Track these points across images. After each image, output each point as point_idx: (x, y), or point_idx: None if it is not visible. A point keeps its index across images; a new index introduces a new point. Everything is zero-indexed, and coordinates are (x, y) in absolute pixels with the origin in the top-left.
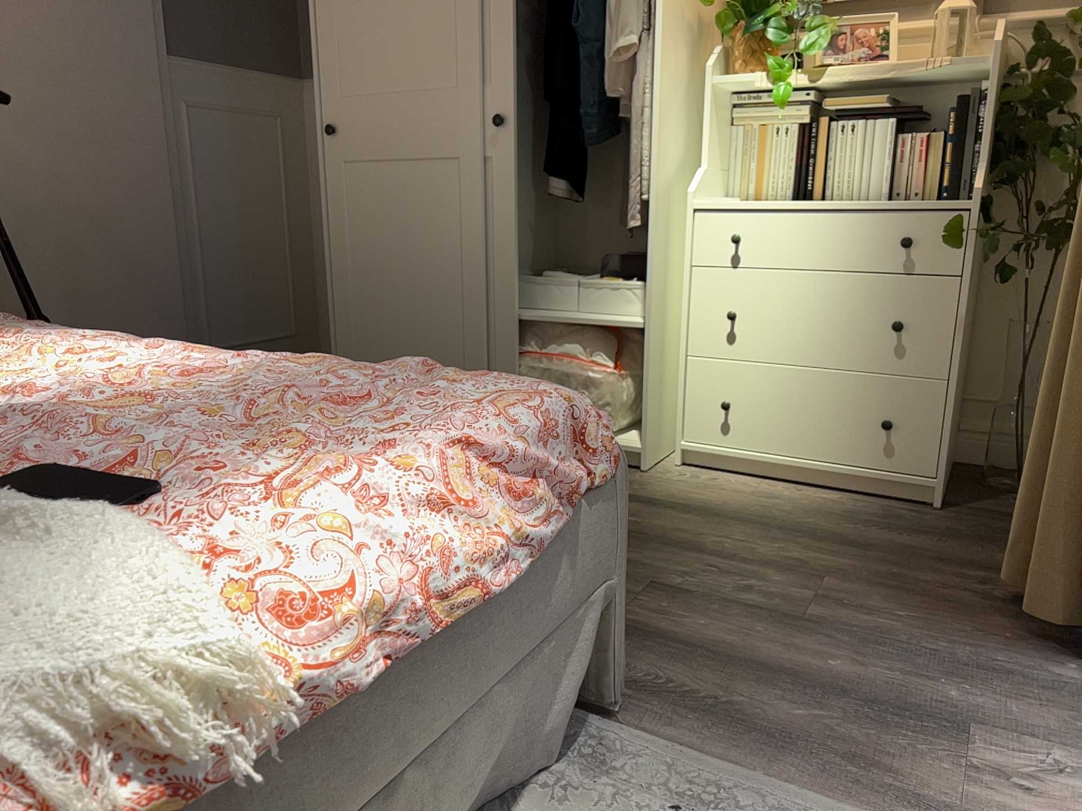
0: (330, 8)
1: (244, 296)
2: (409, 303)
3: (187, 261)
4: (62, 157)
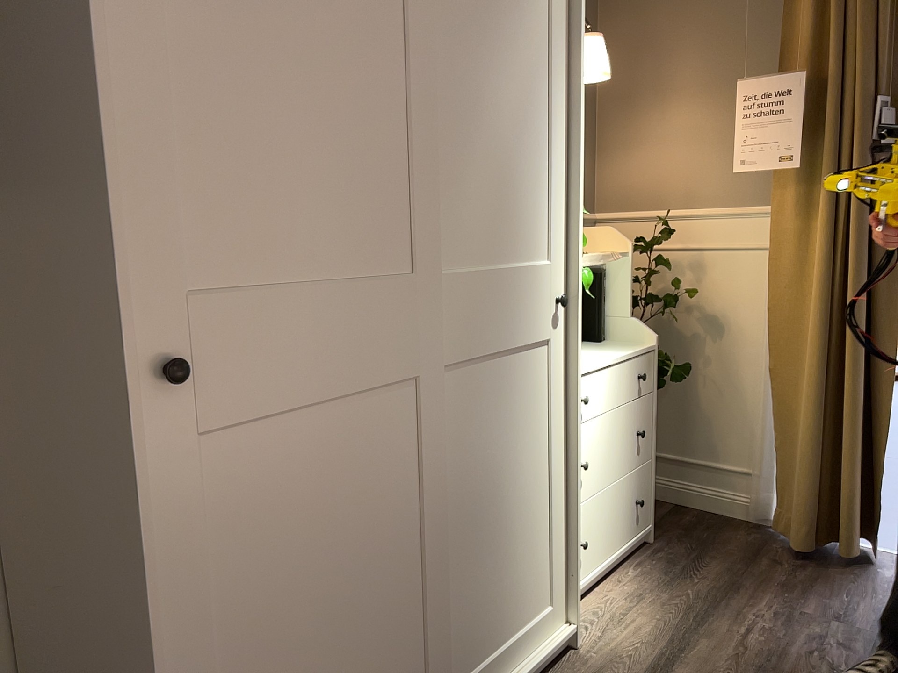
0: (158, 84)
1: None
2: (341, 644)
3: None
4: None
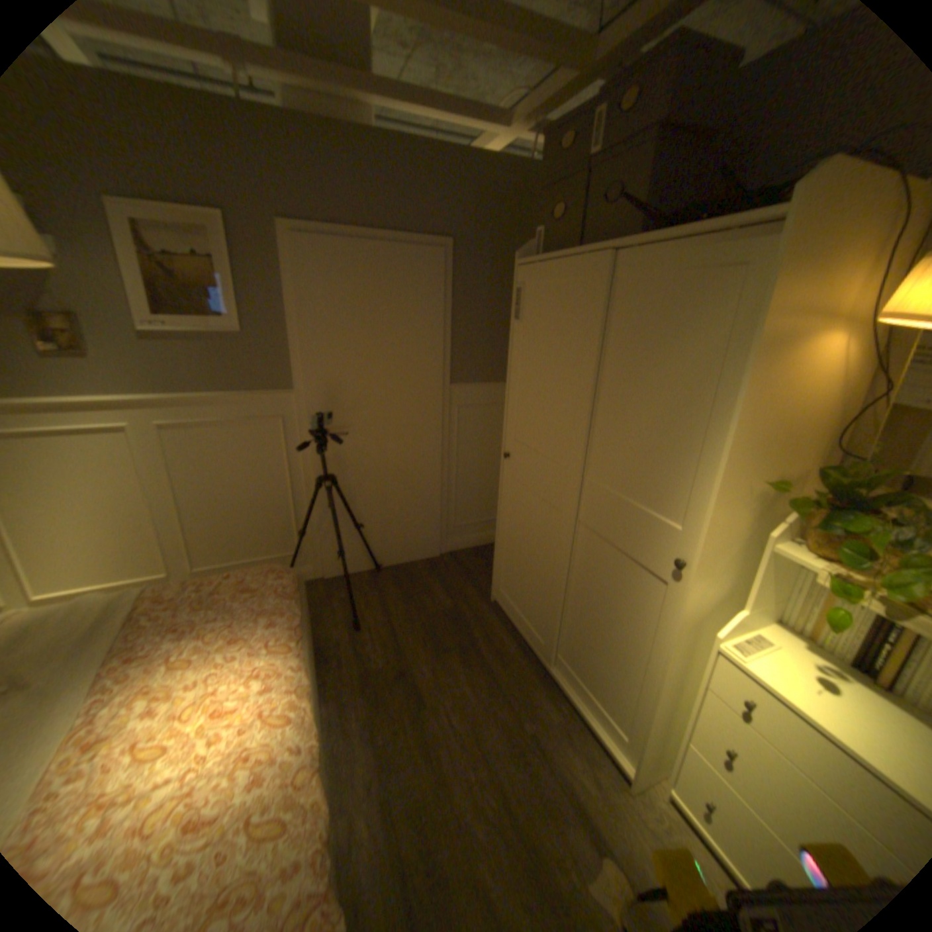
0: (516, 386)
1: (477, 499)
2: (528, 571)
3: (445, 485)
4: (384, 443)
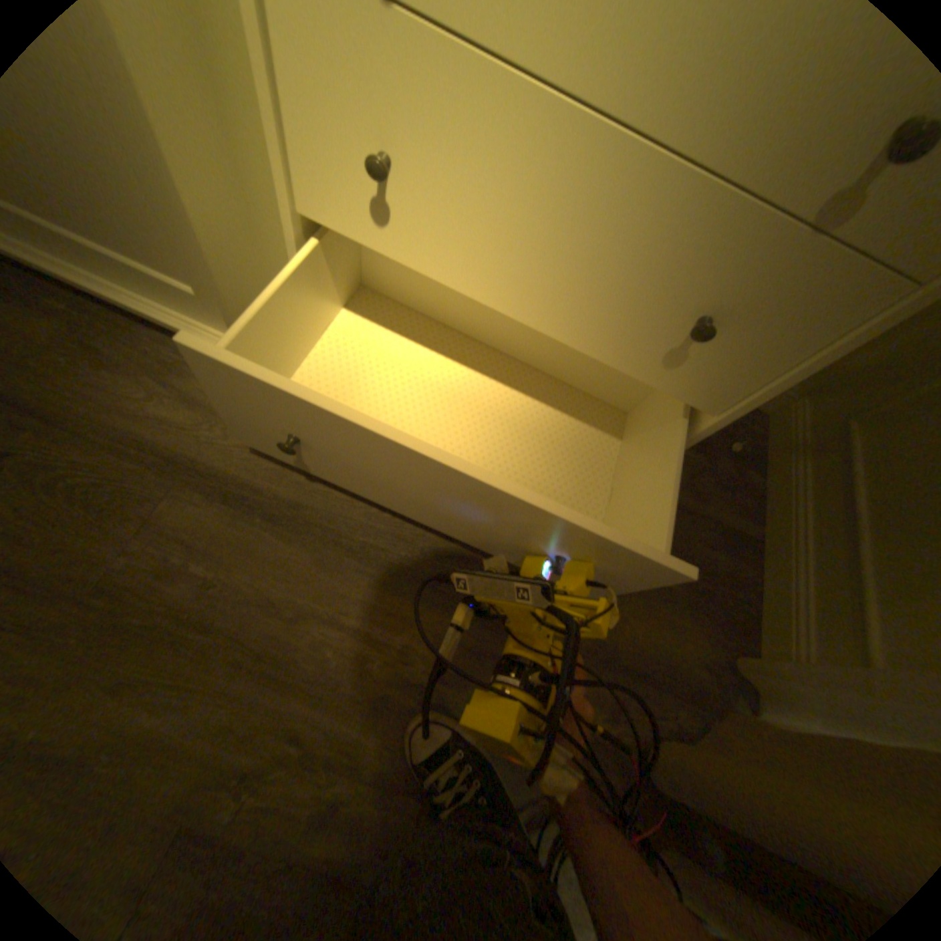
0: None
1: None
2: None
3: None
4: None
